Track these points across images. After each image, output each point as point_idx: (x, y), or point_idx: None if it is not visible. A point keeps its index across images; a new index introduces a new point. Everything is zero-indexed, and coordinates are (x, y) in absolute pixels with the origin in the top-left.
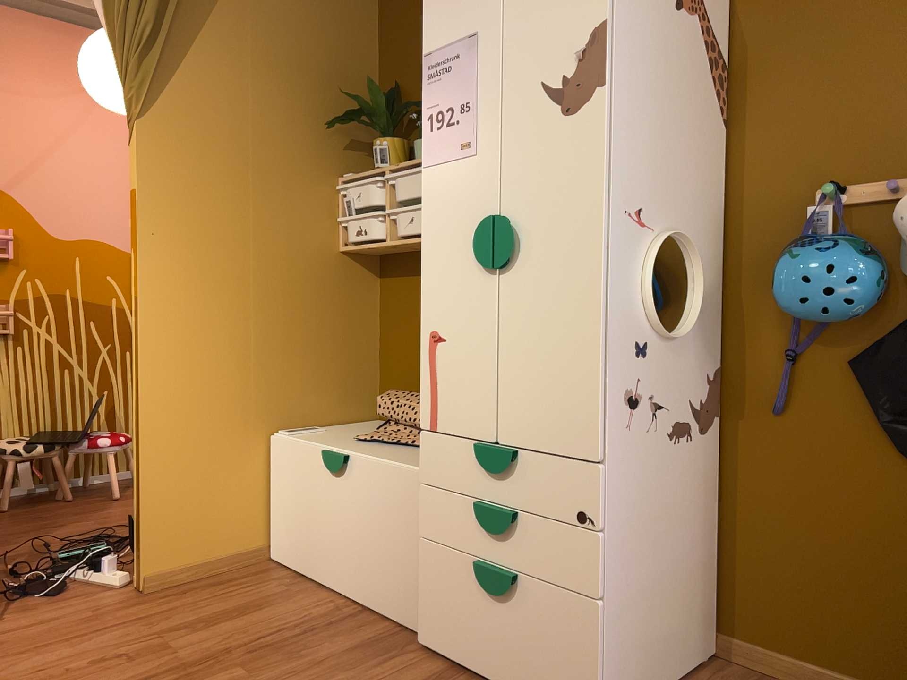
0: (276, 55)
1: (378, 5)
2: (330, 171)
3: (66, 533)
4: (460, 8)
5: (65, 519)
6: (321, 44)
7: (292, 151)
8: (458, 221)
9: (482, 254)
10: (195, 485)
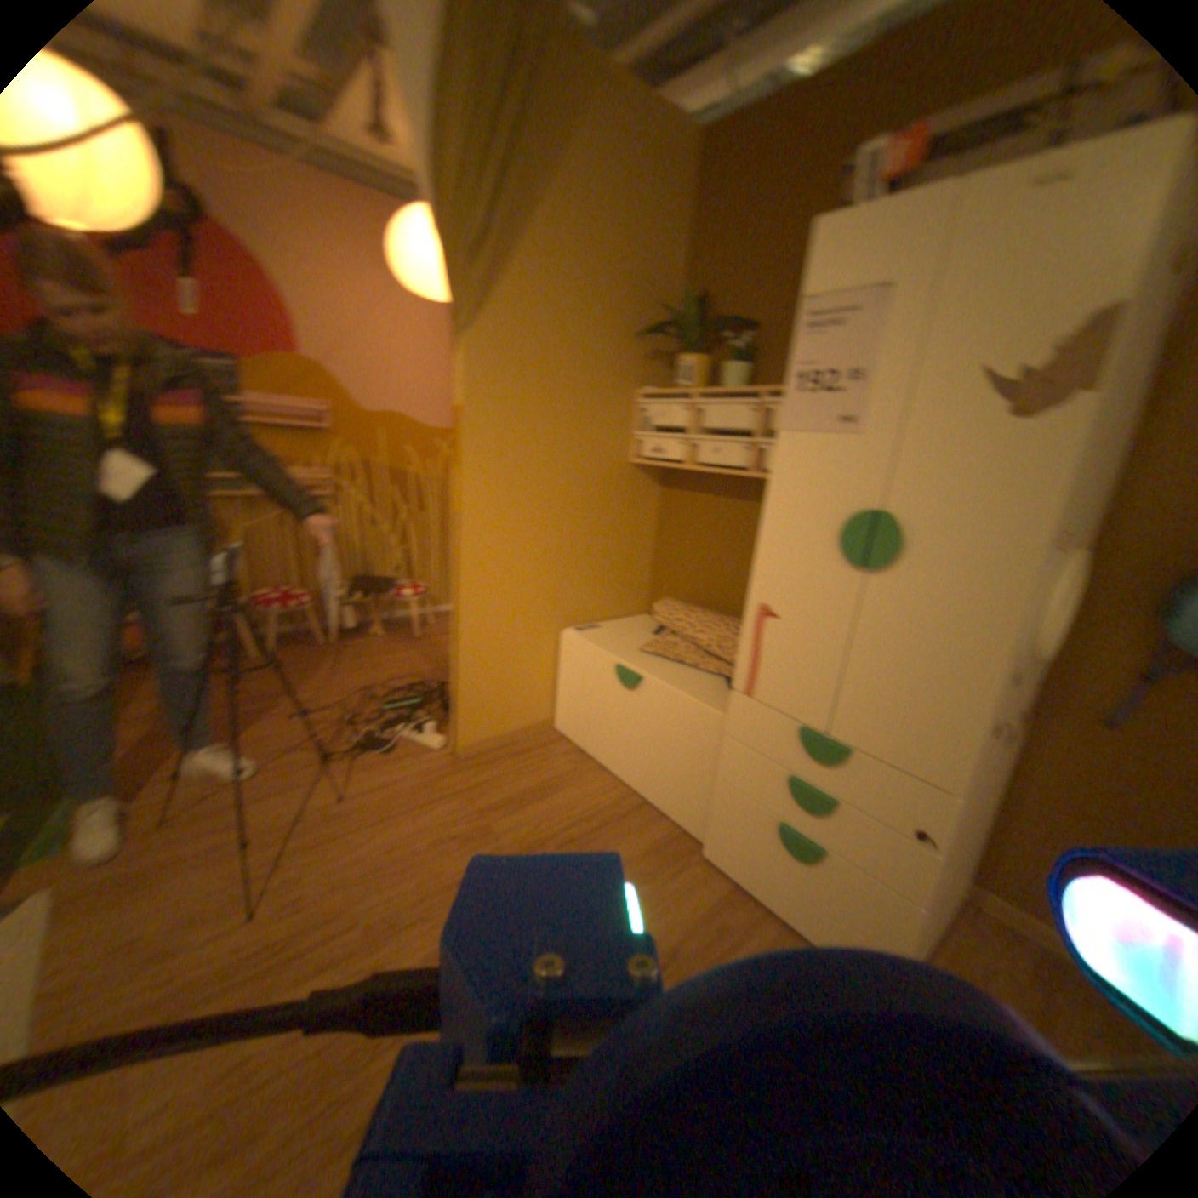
0: (590, 254)
1: (690, 192)
2: (628, 382)
3: (383, 678)
4: (870, 242)
5: (380, 661)
6: (633, 241)
7: (597, 362)
8: (817, 501)
9: (848, 550)
10: (499, 675)
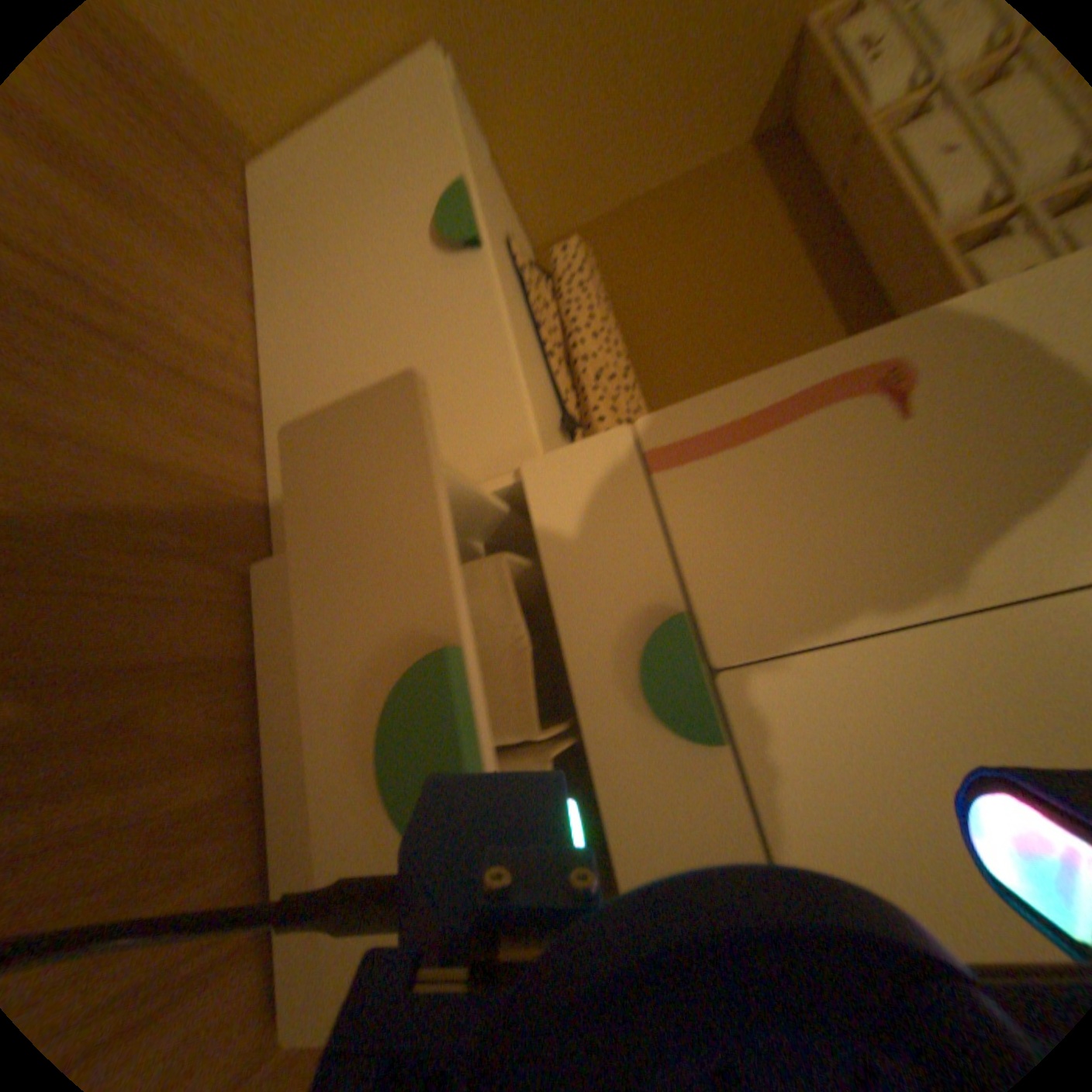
0: None
1: None
2: None
3: None
4: None
5: None
6: None
7: None
8: None
9: None
10: None
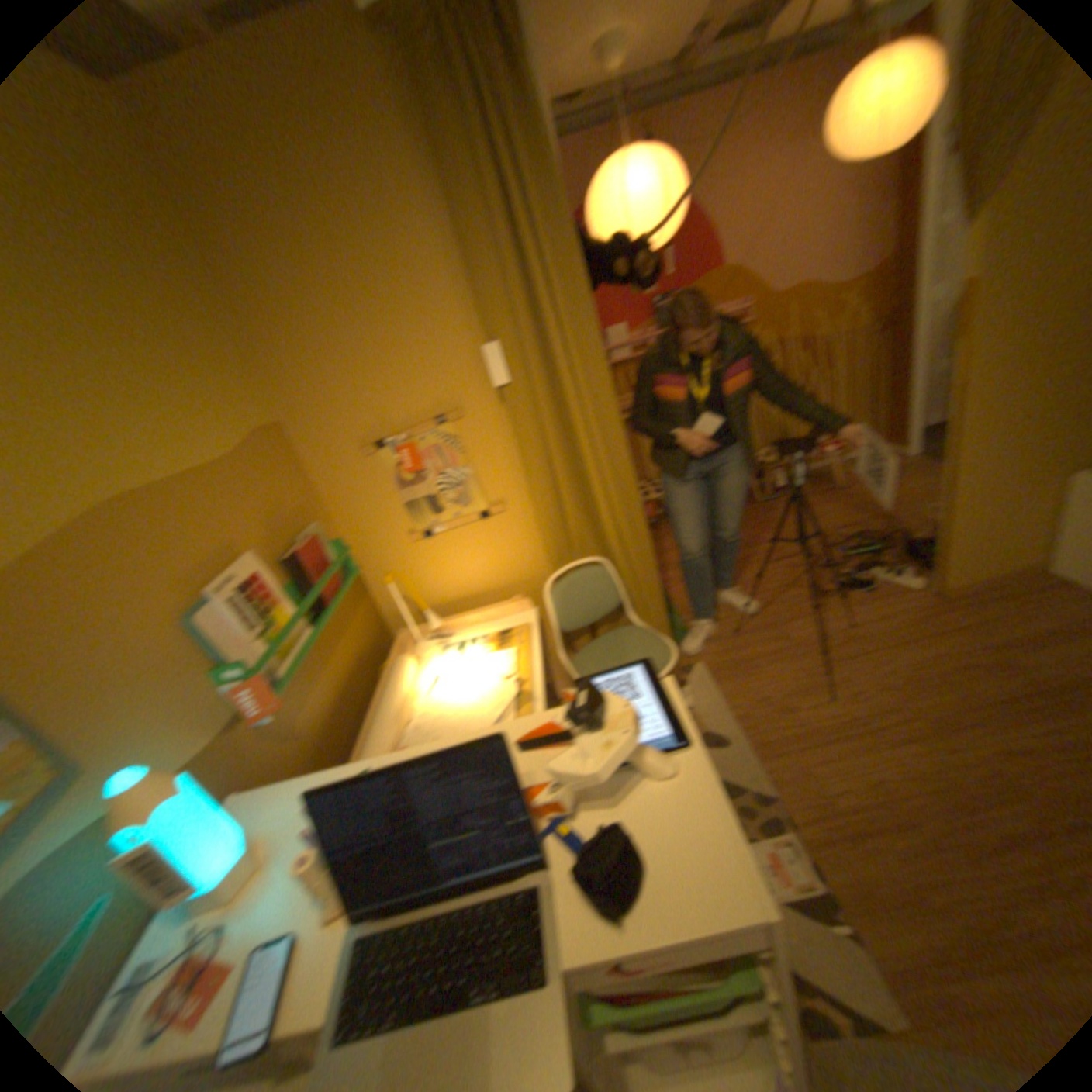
0: None
1: None
2: None
3: (832, 525)
4: None
5: (820, 510)
6: None
7: None
8: None
9: None
10: (997, 522)
